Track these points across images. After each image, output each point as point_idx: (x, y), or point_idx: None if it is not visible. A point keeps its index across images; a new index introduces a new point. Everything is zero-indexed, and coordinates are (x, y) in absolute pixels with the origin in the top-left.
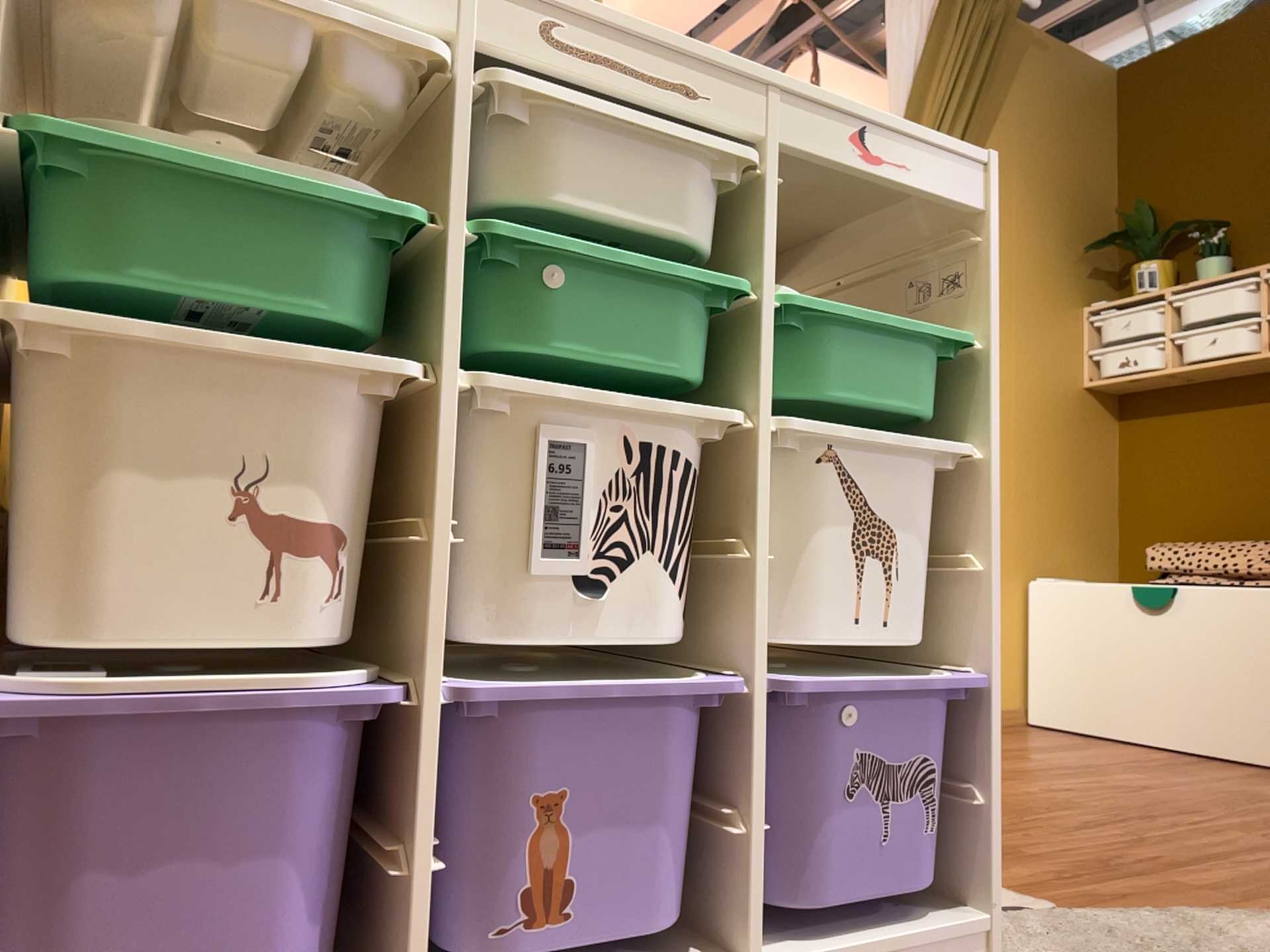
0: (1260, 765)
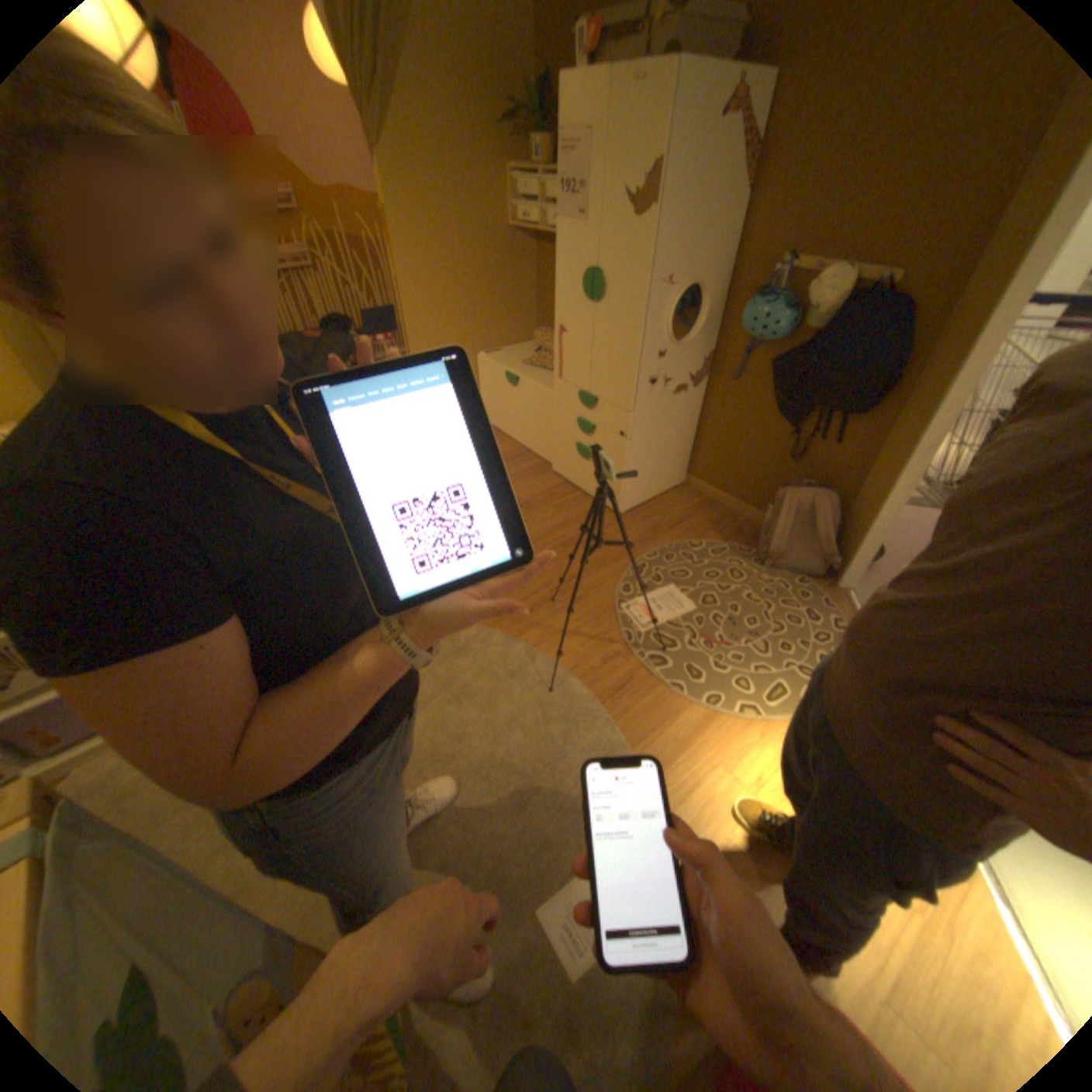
0: (542, 462)
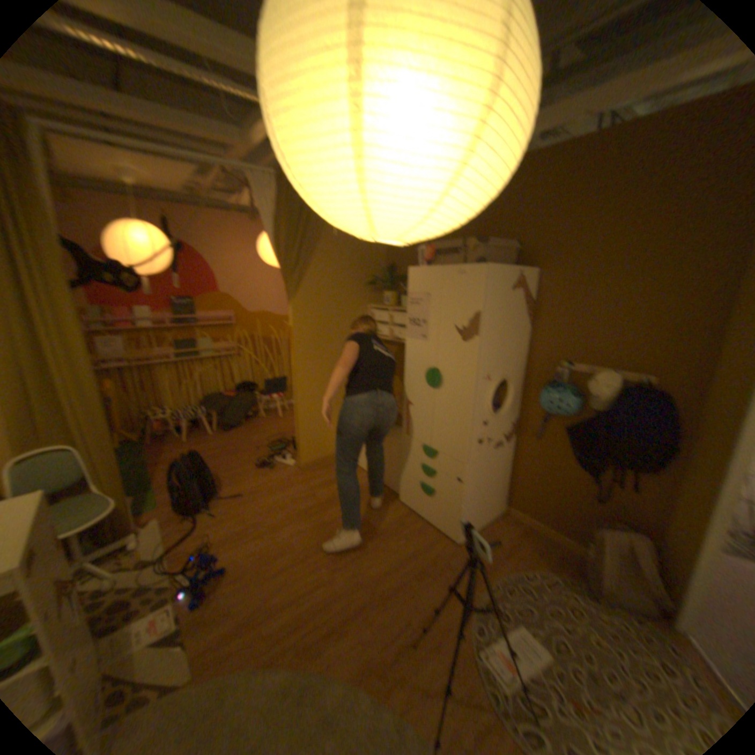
0: (392, 493)
